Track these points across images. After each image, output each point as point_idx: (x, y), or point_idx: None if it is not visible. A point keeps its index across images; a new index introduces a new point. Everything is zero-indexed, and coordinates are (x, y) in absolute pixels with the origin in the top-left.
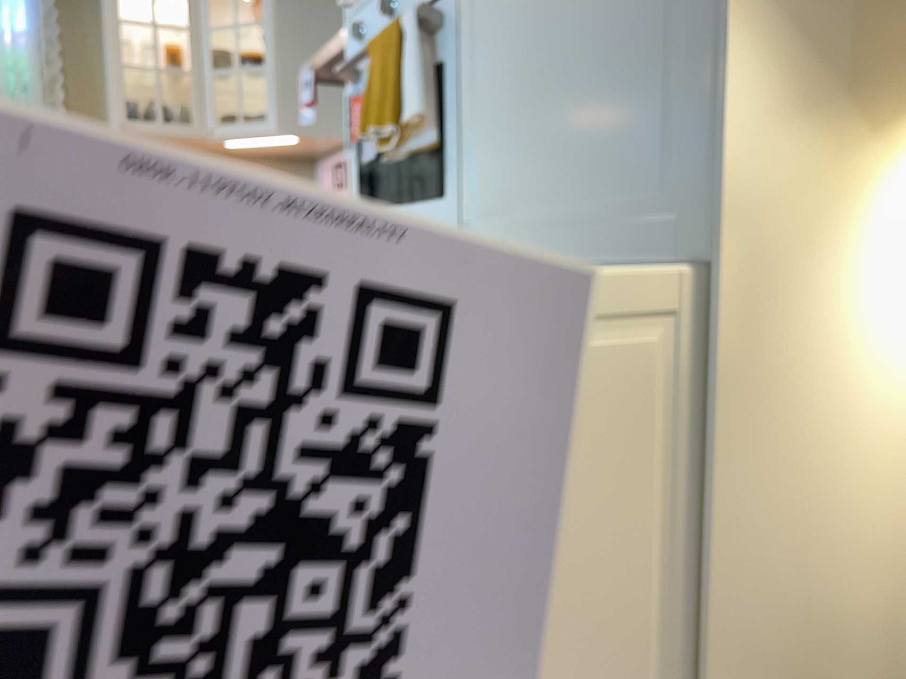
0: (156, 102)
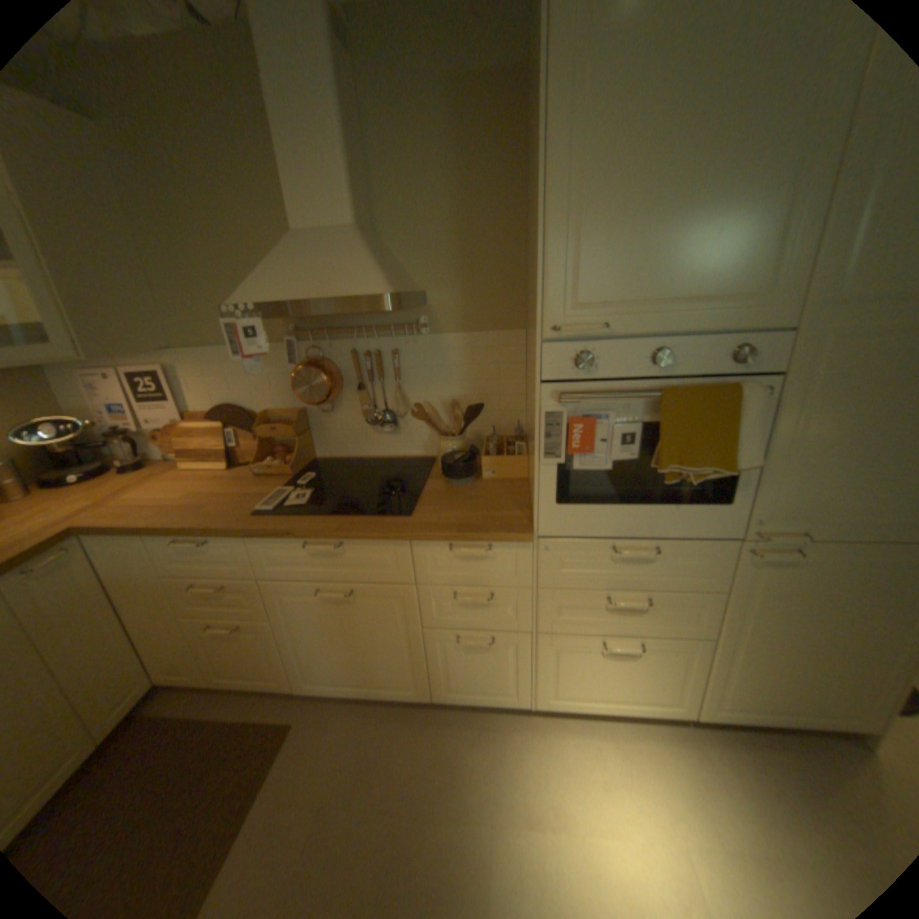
0: None
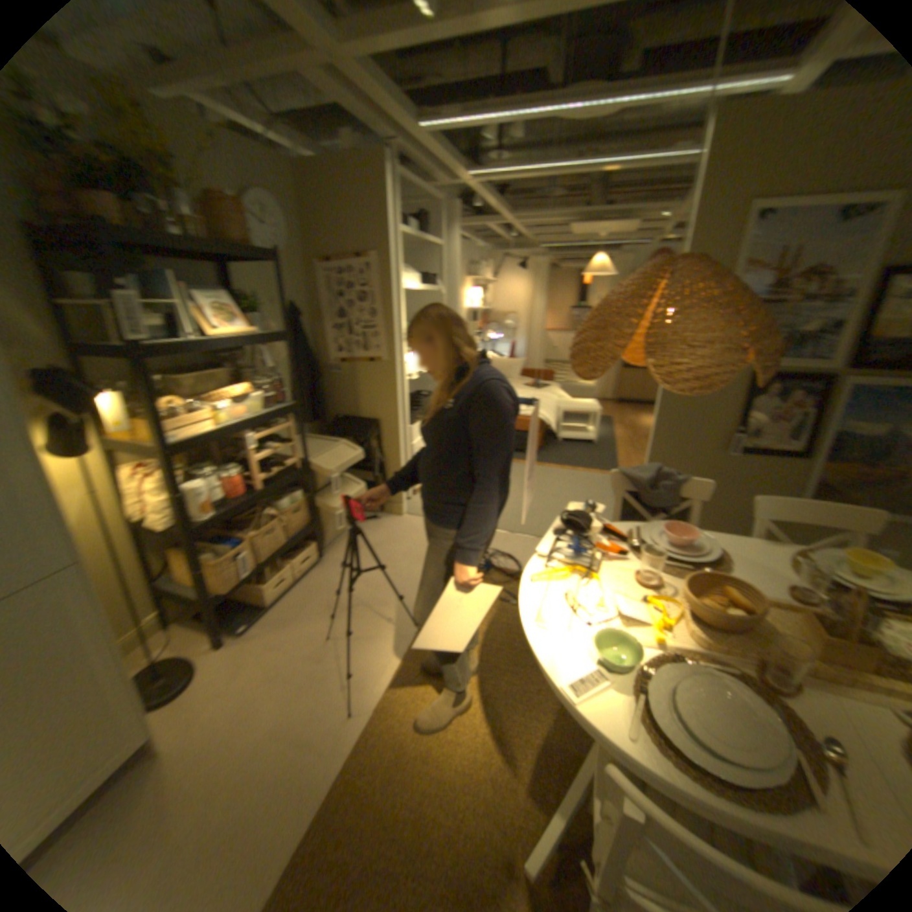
0: None
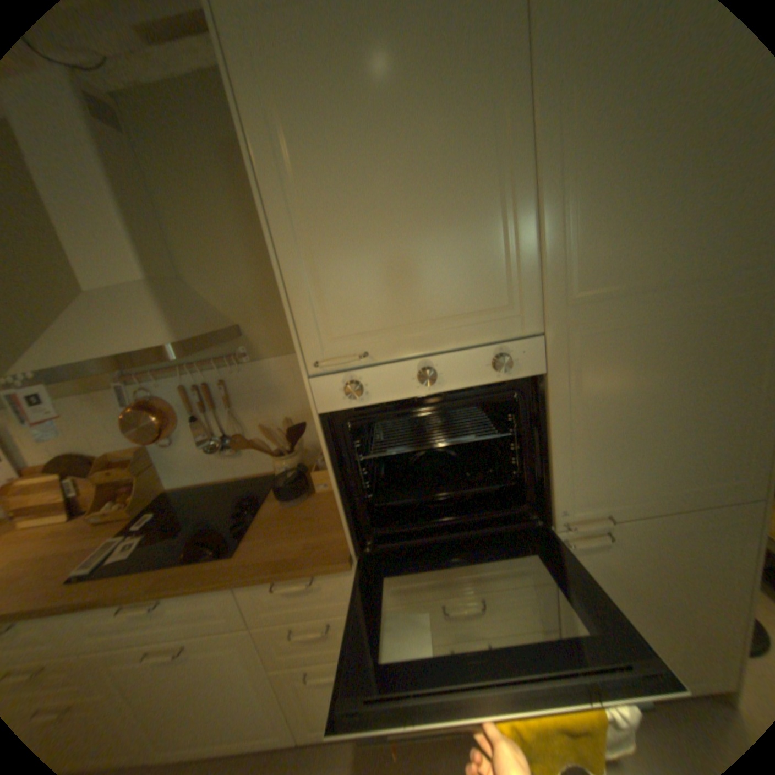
0: None
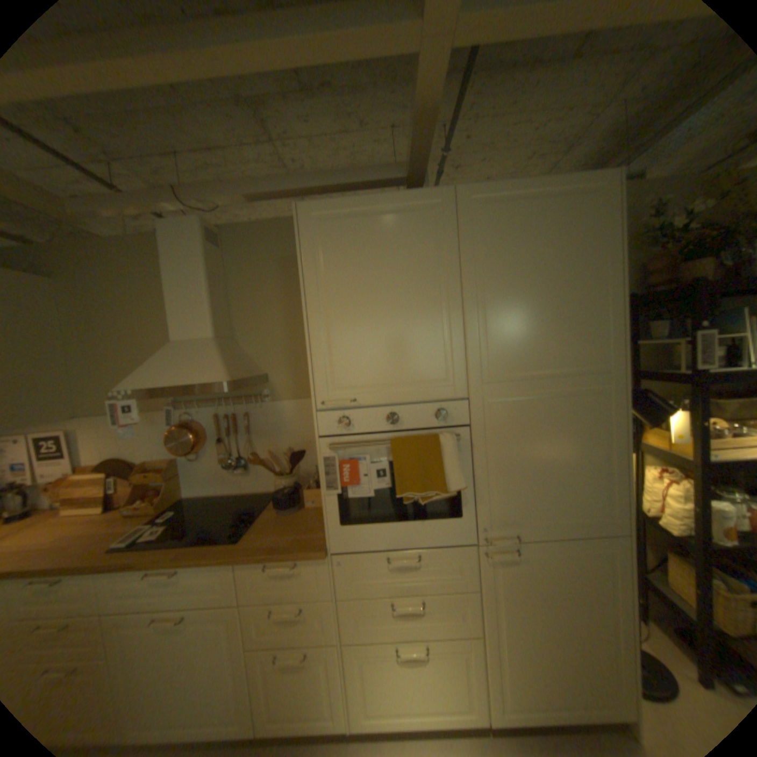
0: None
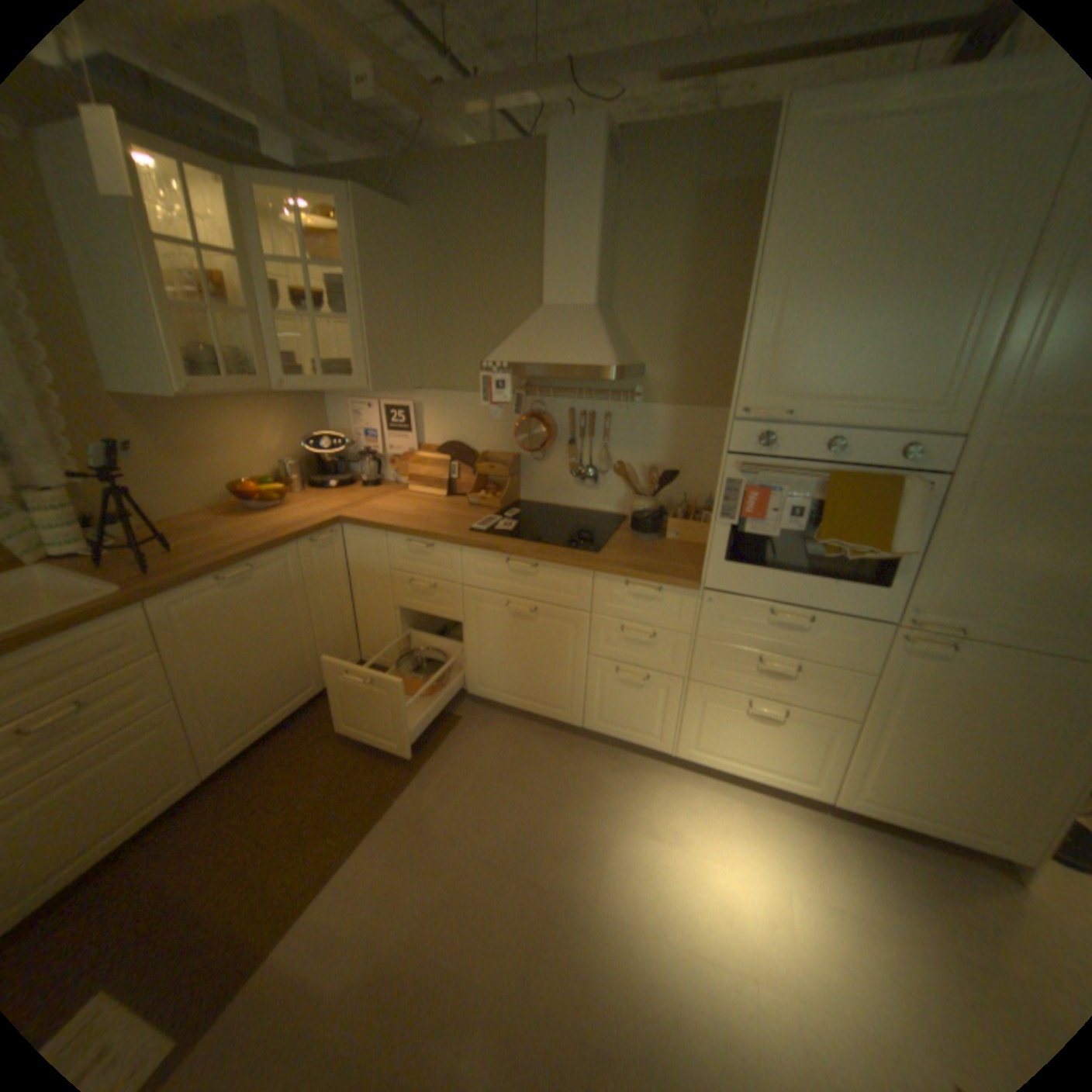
0: (206, 349)
